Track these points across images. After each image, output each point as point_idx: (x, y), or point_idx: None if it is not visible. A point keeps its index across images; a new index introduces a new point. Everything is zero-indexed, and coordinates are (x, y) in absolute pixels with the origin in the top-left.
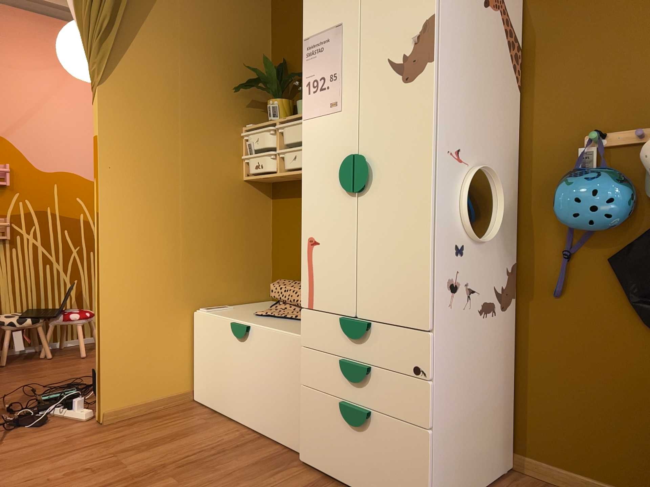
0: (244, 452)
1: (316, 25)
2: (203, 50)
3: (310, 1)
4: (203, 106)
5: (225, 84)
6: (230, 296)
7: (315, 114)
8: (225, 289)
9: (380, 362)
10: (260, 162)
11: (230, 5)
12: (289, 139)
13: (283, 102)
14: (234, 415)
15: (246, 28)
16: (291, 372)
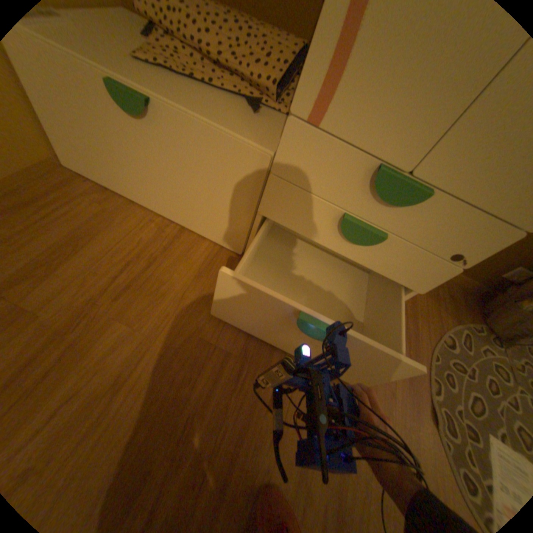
0: (180, 257)
1: None
2: None
3: None
4: None
5: None
6: None
7: None
8: None
9: (406, 232)
10: None
11: None
12: None
13: None
14: (139, 200)
15: None
16: (236, 186)
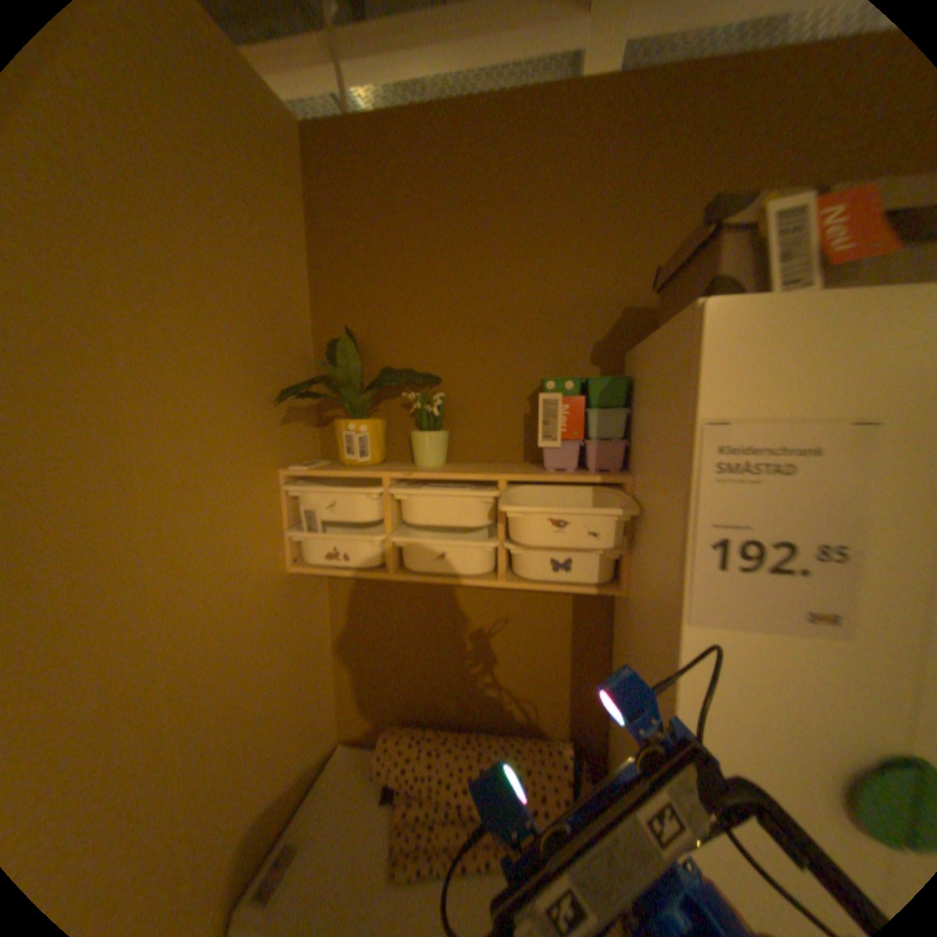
0: None
1: (763, 393)
2: (189, 307)
3: (743, 317)
4: (204, 452)
5: (245, 385)
6: (289, 802)
7: (745, 624)
8: (281, 797)
9: None
10: (342, 545)
11: (238, 193)
12: (425, 517)
13: (380, 426)
14: None
15: (272, 255)
16: None
